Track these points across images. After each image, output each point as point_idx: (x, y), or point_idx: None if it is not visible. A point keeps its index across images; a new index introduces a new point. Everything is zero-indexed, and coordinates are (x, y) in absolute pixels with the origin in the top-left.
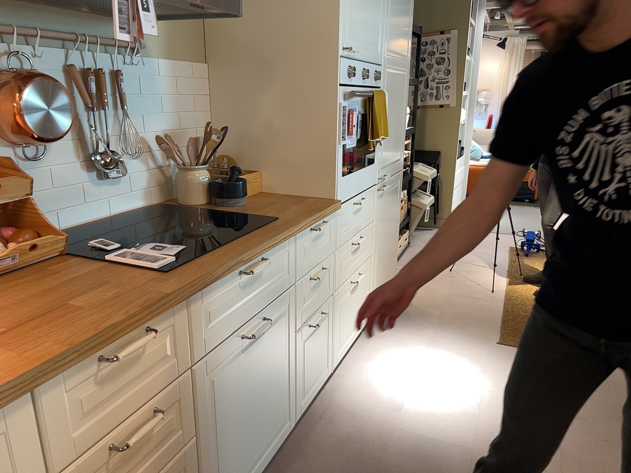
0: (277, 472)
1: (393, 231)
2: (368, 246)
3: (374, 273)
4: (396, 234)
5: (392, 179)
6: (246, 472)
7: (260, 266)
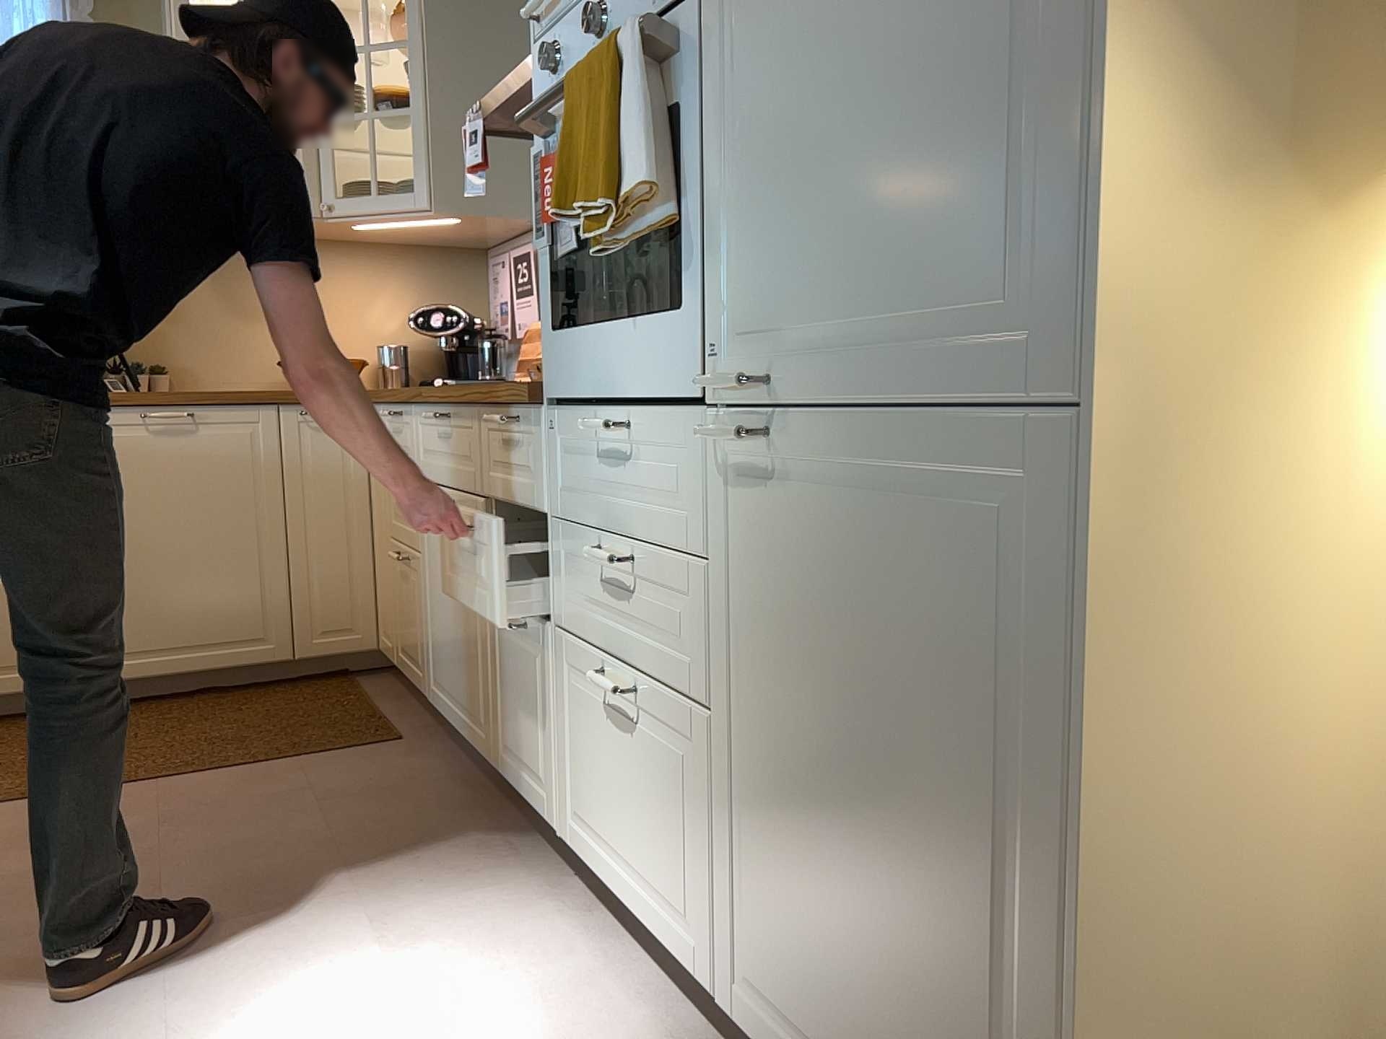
0: (475, 791)
1: (947, 822)
2: (688, 647)
3: (731, 823)
4: (1037, 927)
5: (880, 431)
6: (450, 695)
7: (430, 413)
